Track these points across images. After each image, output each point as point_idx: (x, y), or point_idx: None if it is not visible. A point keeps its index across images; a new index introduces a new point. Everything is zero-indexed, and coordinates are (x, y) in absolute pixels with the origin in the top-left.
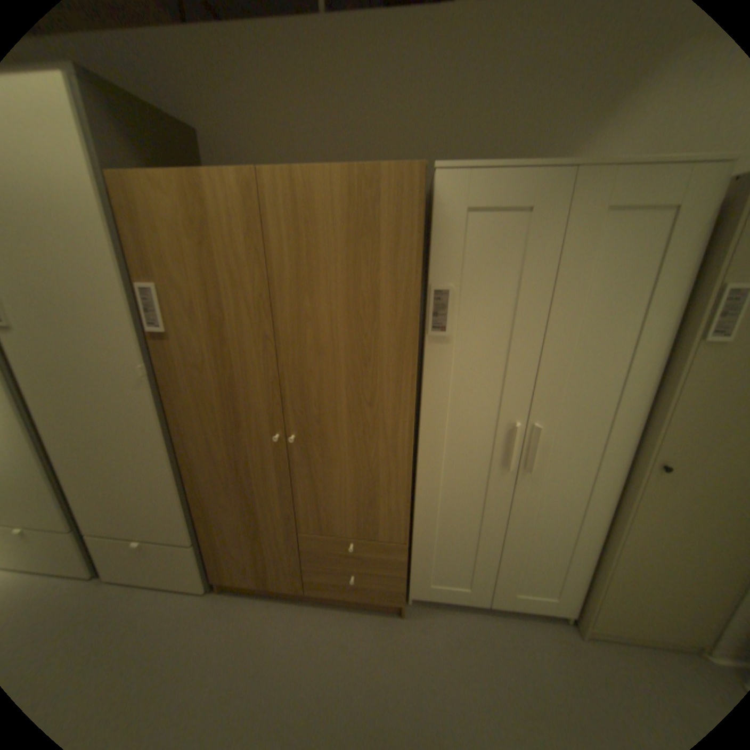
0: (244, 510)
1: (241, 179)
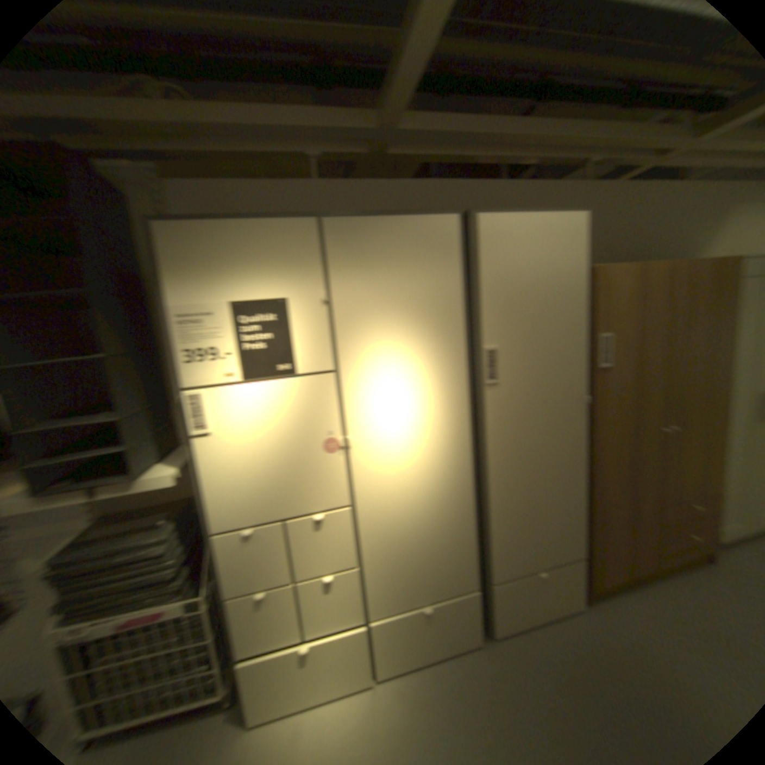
0: (631, 503)
1: (668, 267)
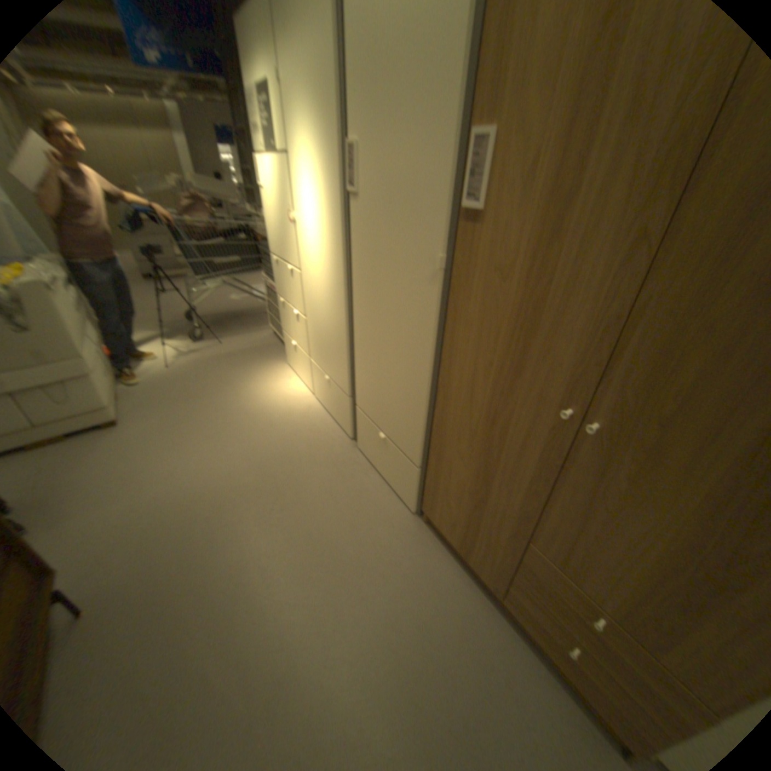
0: (481, 471)
1: None
